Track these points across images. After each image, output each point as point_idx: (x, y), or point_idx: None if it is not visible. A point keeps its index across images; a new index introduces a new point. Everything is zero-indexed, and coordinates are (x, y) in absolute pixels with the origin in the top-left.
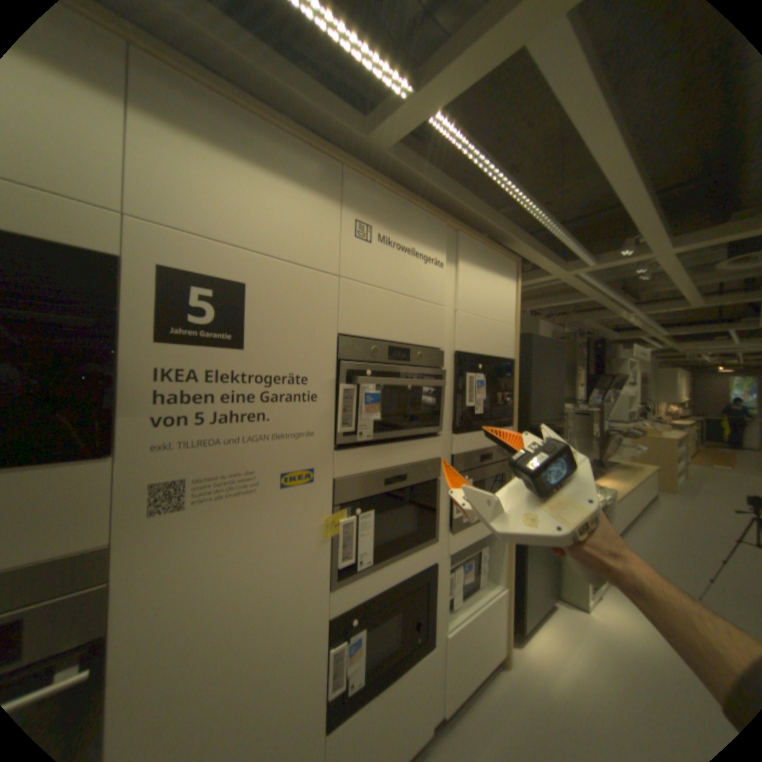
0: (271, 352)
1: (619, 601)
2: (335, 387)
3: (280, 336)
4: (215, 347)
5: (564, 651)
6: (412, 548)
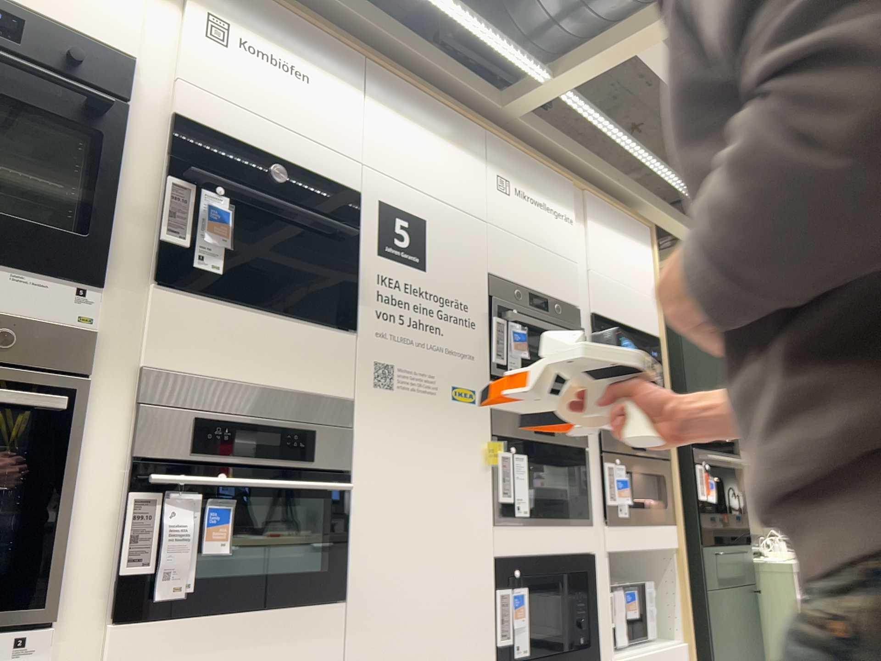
0: (443, 276)
1: None
2: (490, 319)
3: (449, 265)
4: (409, 264)
5: None
6: (567, 519)
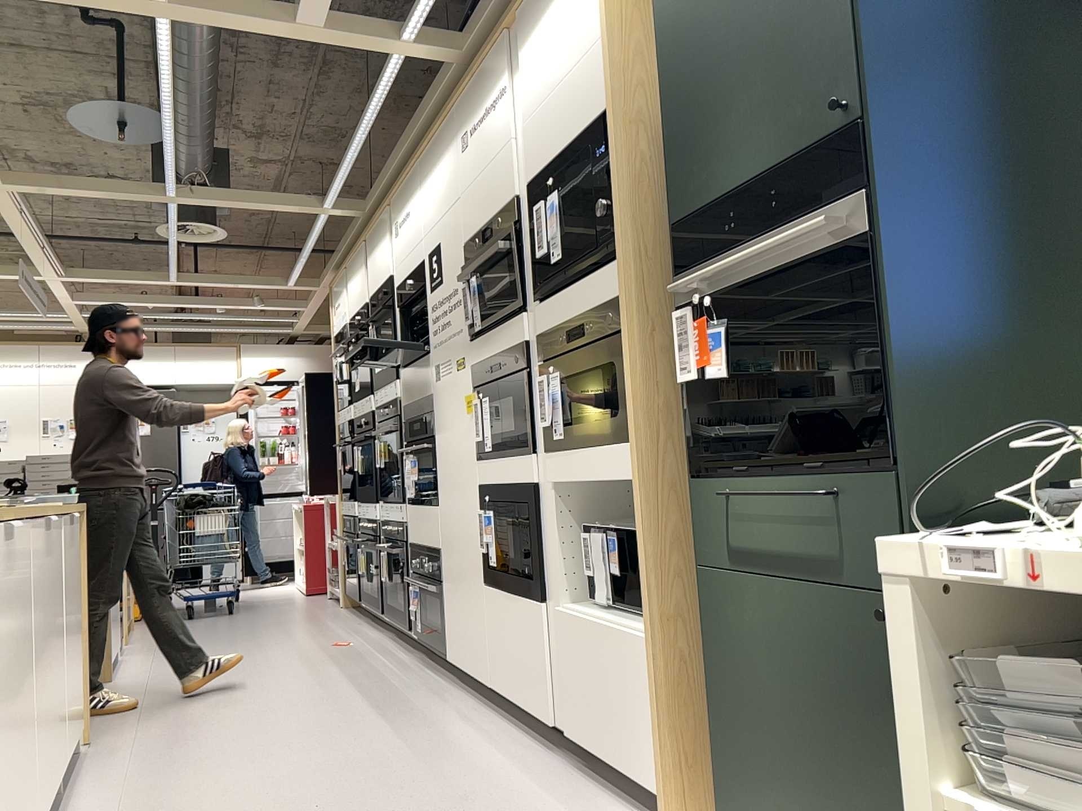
0: (448, 277)
1: None
2: (465, 288)
3: (449, 265)
4: (438, 286)
5: None
6: (515, 450)
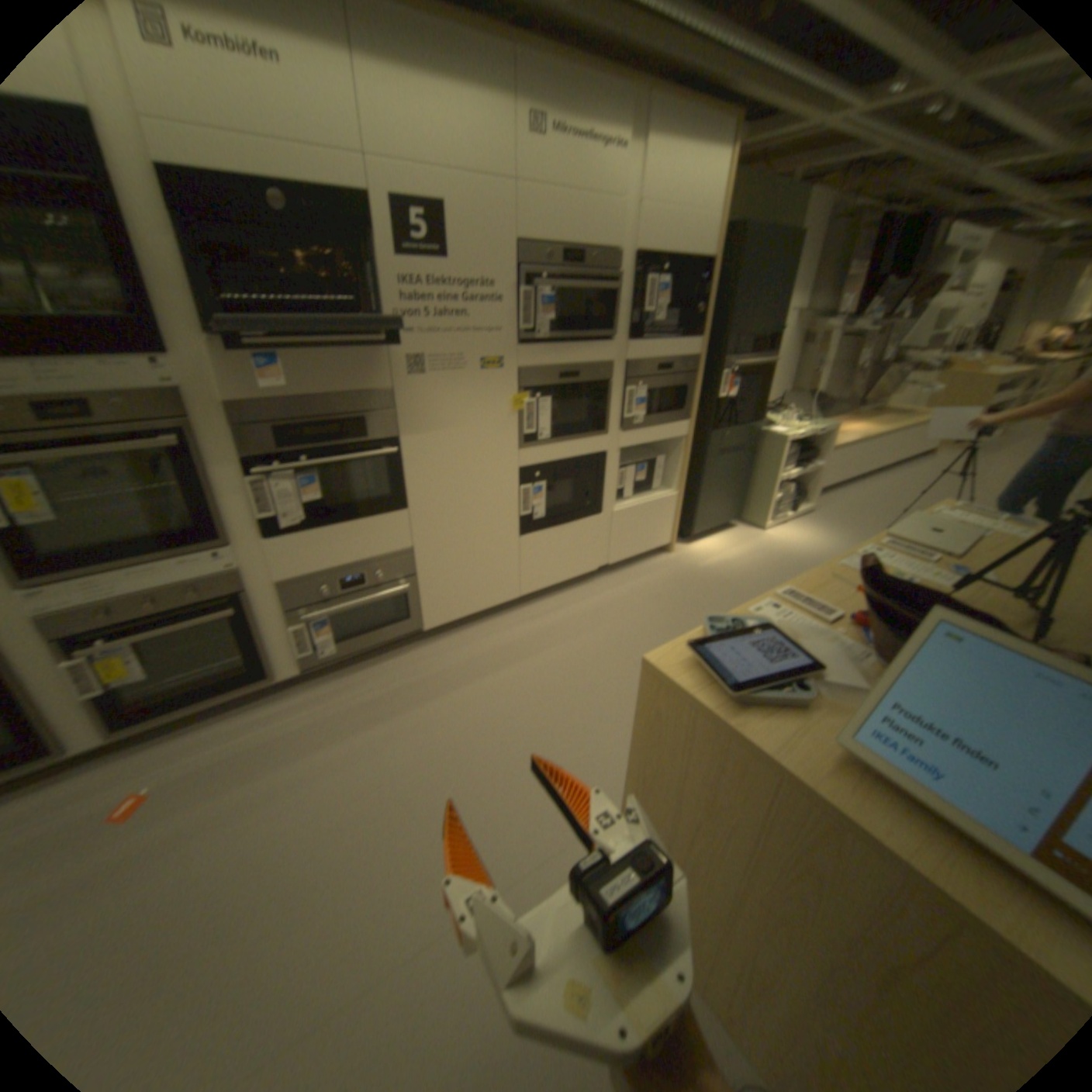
0: (467, 258)
1: (803, 525)
2: (517, 289)
3: (472, 244)
4: (430, 256)
5: (725, 547)
6: (584, 433)
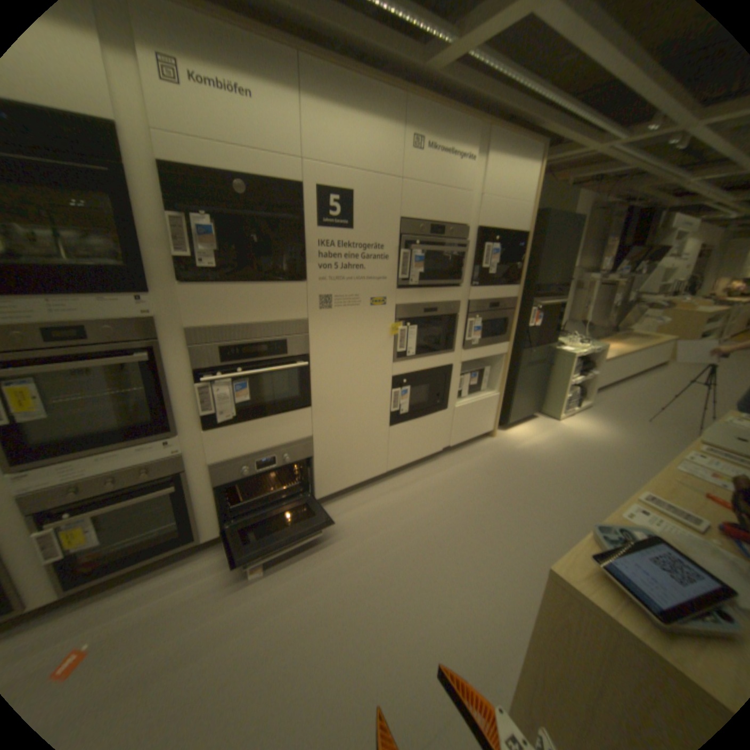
0: (365, 231)
1: (586, 417)
2: (397, 252)
3: (369, 221)
4: (340, 229)
5: (532, 434)
6: (437, 352)
